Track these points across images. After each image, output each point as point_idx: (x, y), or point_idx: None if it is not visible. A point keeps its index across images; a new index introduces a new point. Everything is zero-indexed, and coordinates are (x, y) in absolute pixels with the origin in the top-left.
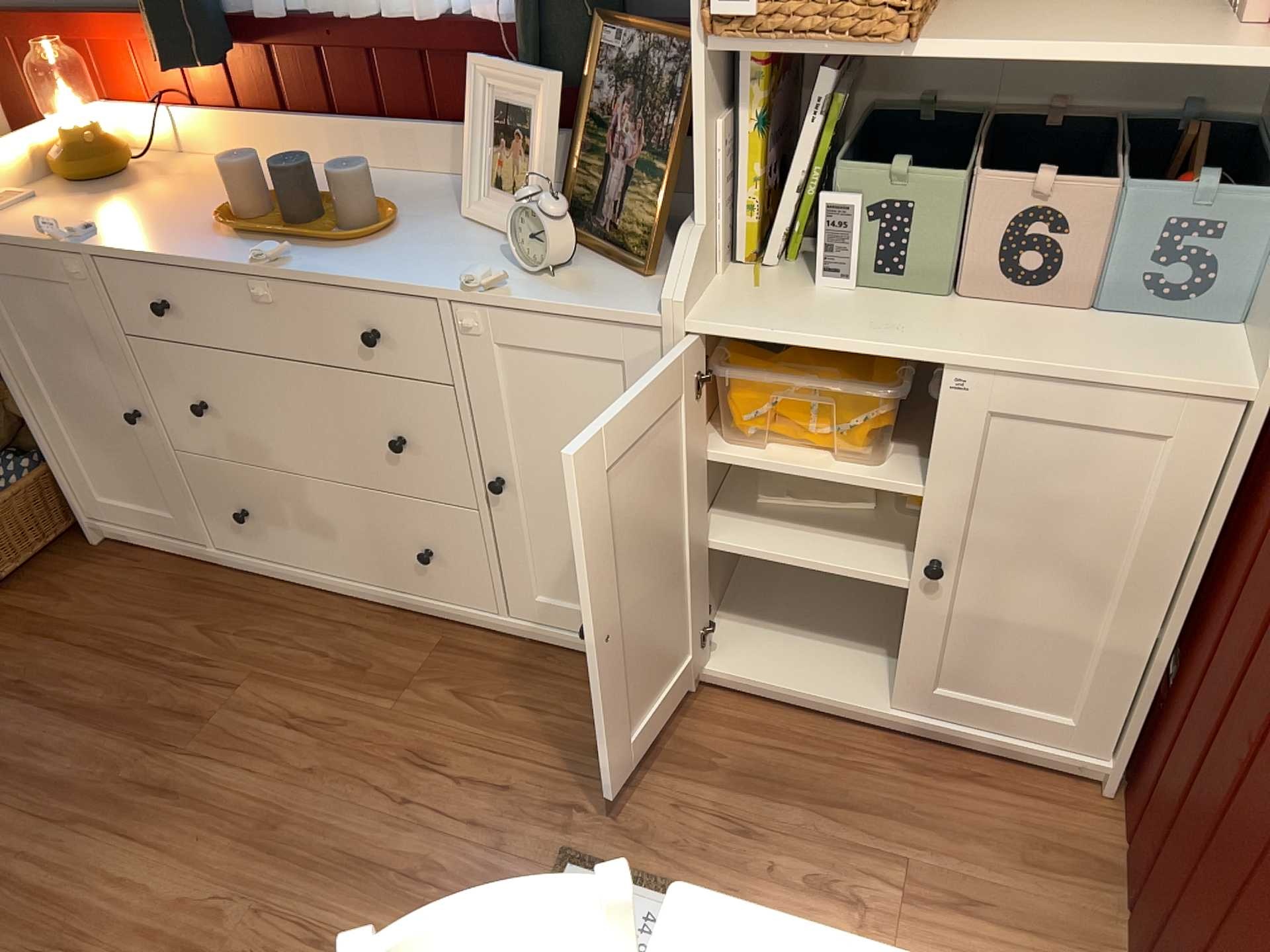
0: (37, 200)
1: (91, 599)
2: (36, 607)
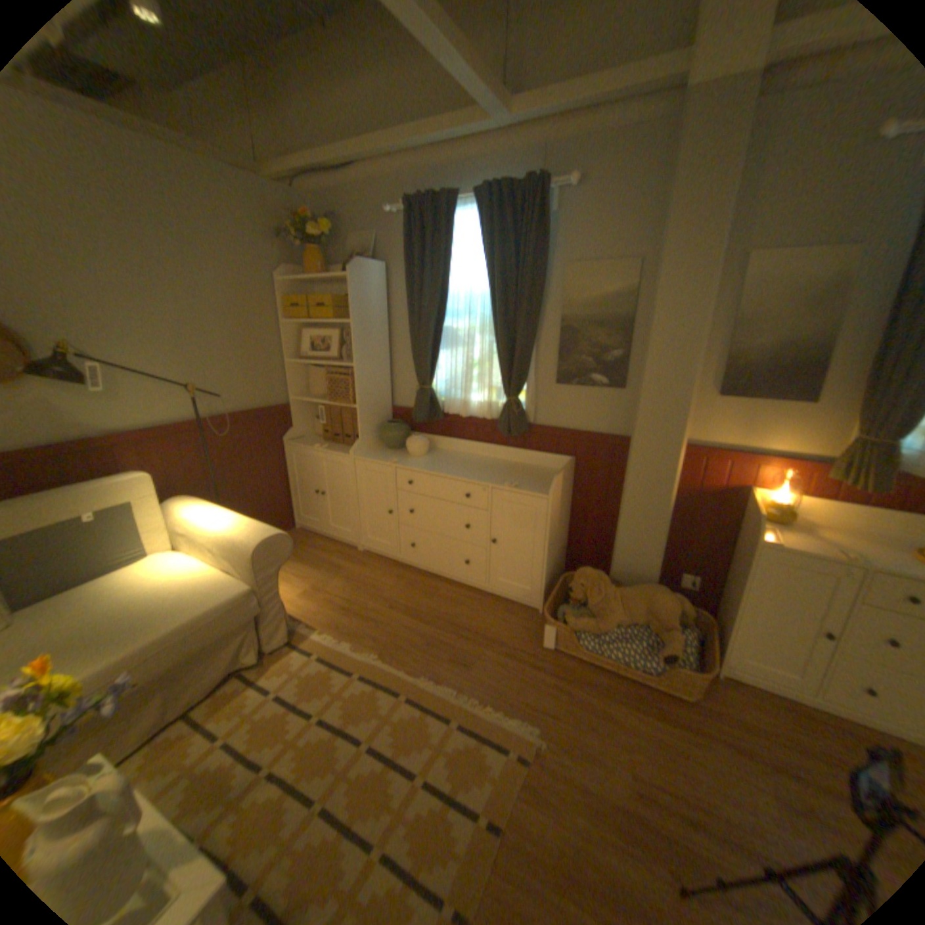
0: (773, 529)
1: (752, 715)
2: (726, 715)
